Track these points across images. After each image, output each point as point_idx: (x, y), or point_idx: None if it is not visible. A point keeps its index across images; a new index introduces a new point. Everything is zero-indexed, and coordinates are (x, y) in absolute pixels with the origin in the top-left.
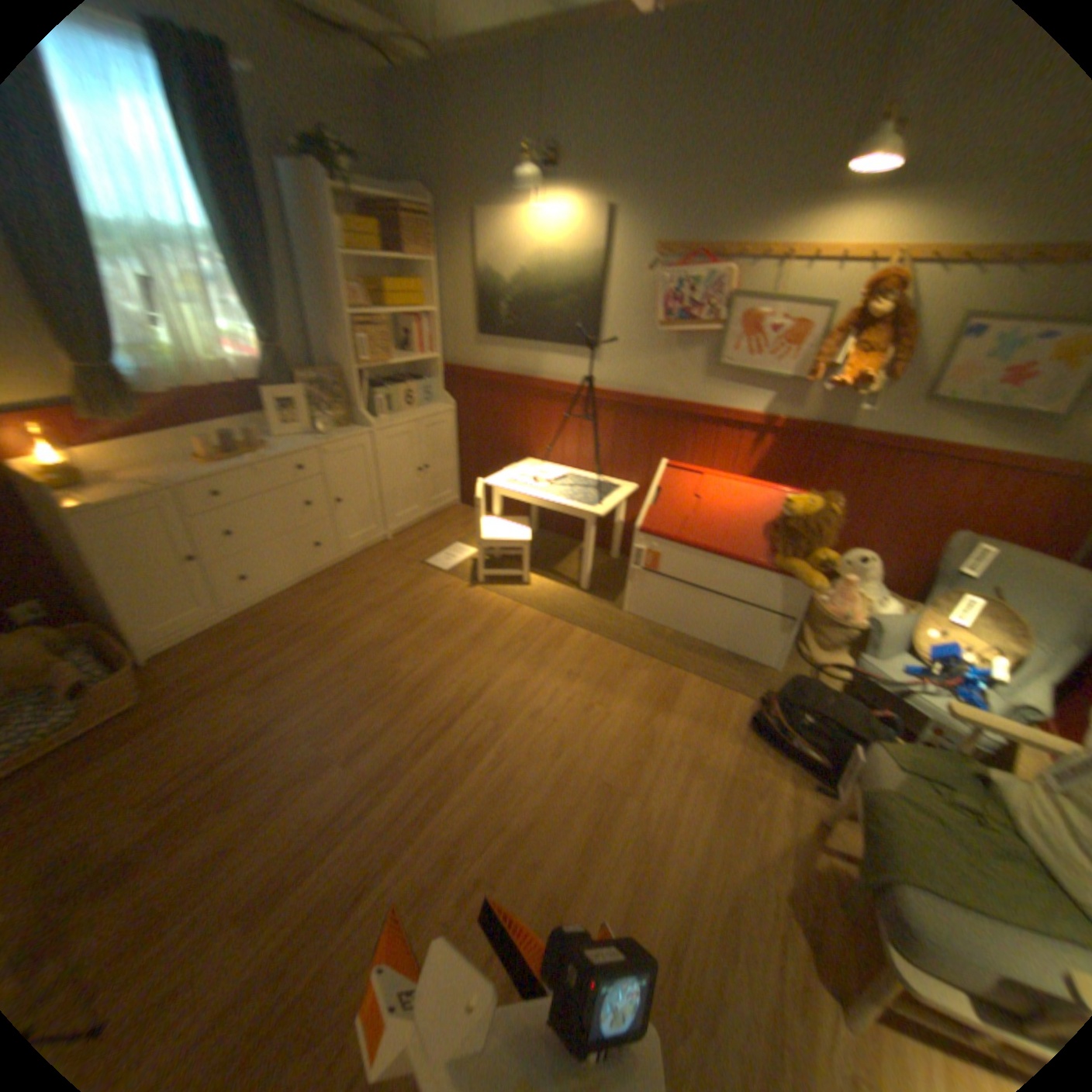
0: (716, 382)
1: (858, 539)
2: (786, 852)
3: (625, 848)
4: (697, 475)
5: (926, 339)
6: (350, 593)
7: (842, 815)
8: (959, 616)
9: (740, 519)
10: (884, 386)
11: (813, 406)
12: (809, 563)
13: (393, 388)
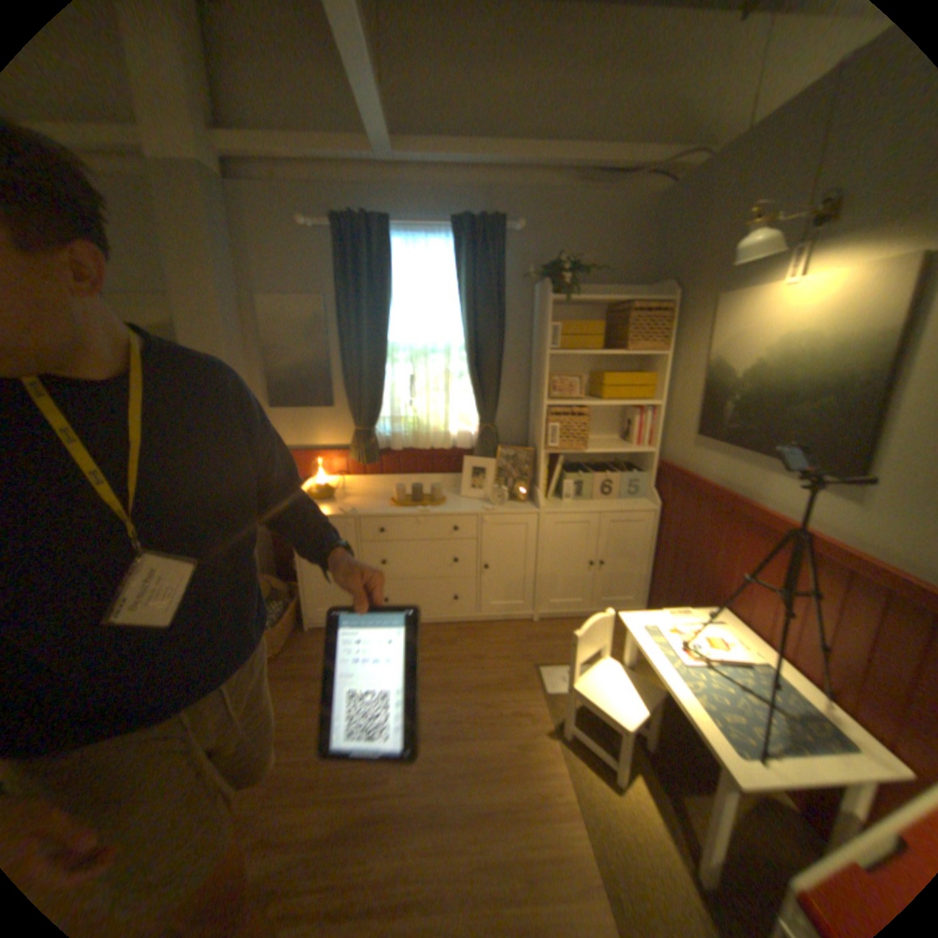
0: None
1: None
2: None
3: None
4: None
5: None
6: (451, 657)
7: None
8: None
9: None
10: None
11: None
12: None
13: (589, 473)
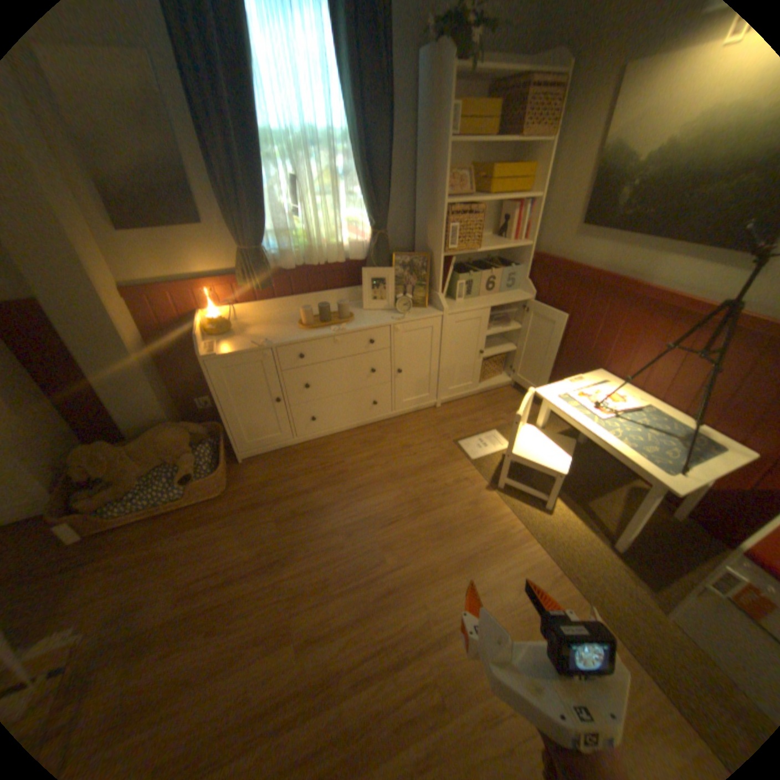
0: None
1: None
2: None
3: None
4: None
5: None
6: (385, 452)
7: None
8: None
9: None
10: None
11: None
12: None
13: (476, 272)
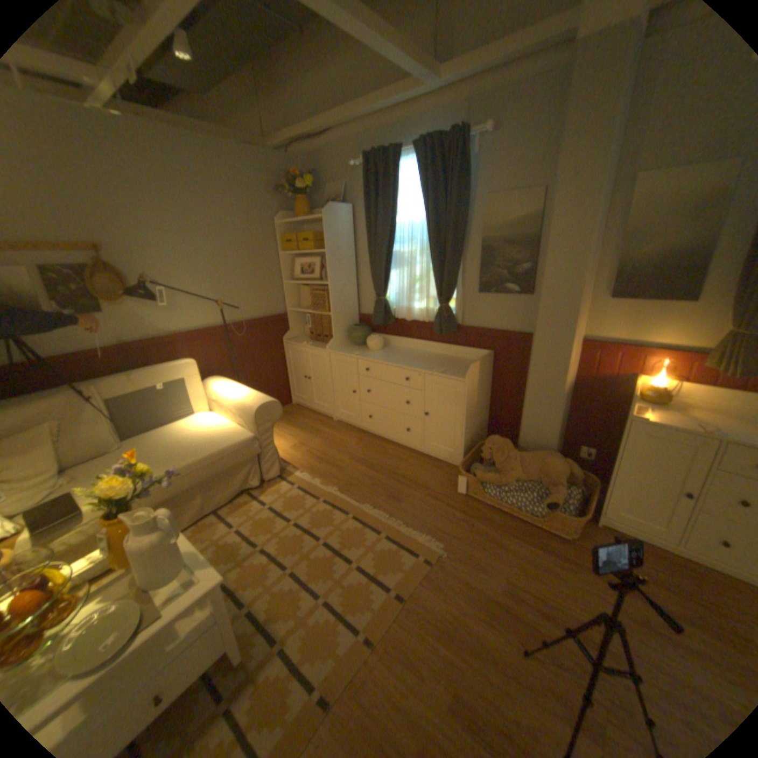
0: None
1: None
2: None
3: None
4: None
5: None
6: None
7: None
8: None
9: None
10: None
11: None
12: None
13: None
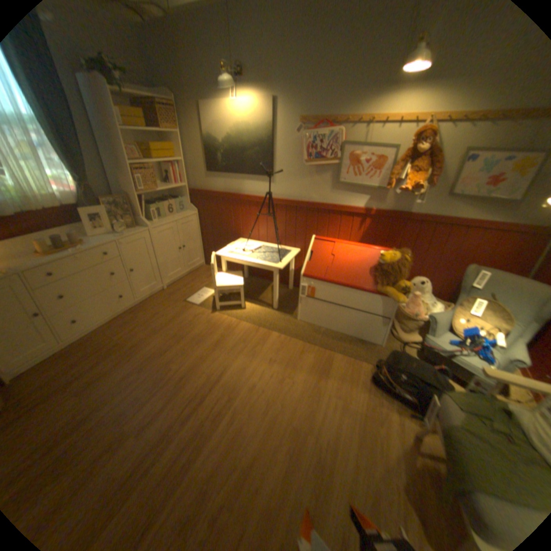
0: (337, 191)
1: (417, 271)
2: (399, 457)
3: (308, 468)
4: (331, 242)
5: (446, 162)
6: (141, 322)
7: (427, 432)
8: (474, 310)
9: (356, 265)
10: (427, 189)
11: (389, 201)
12: (395, 288)
13: (159, 203)
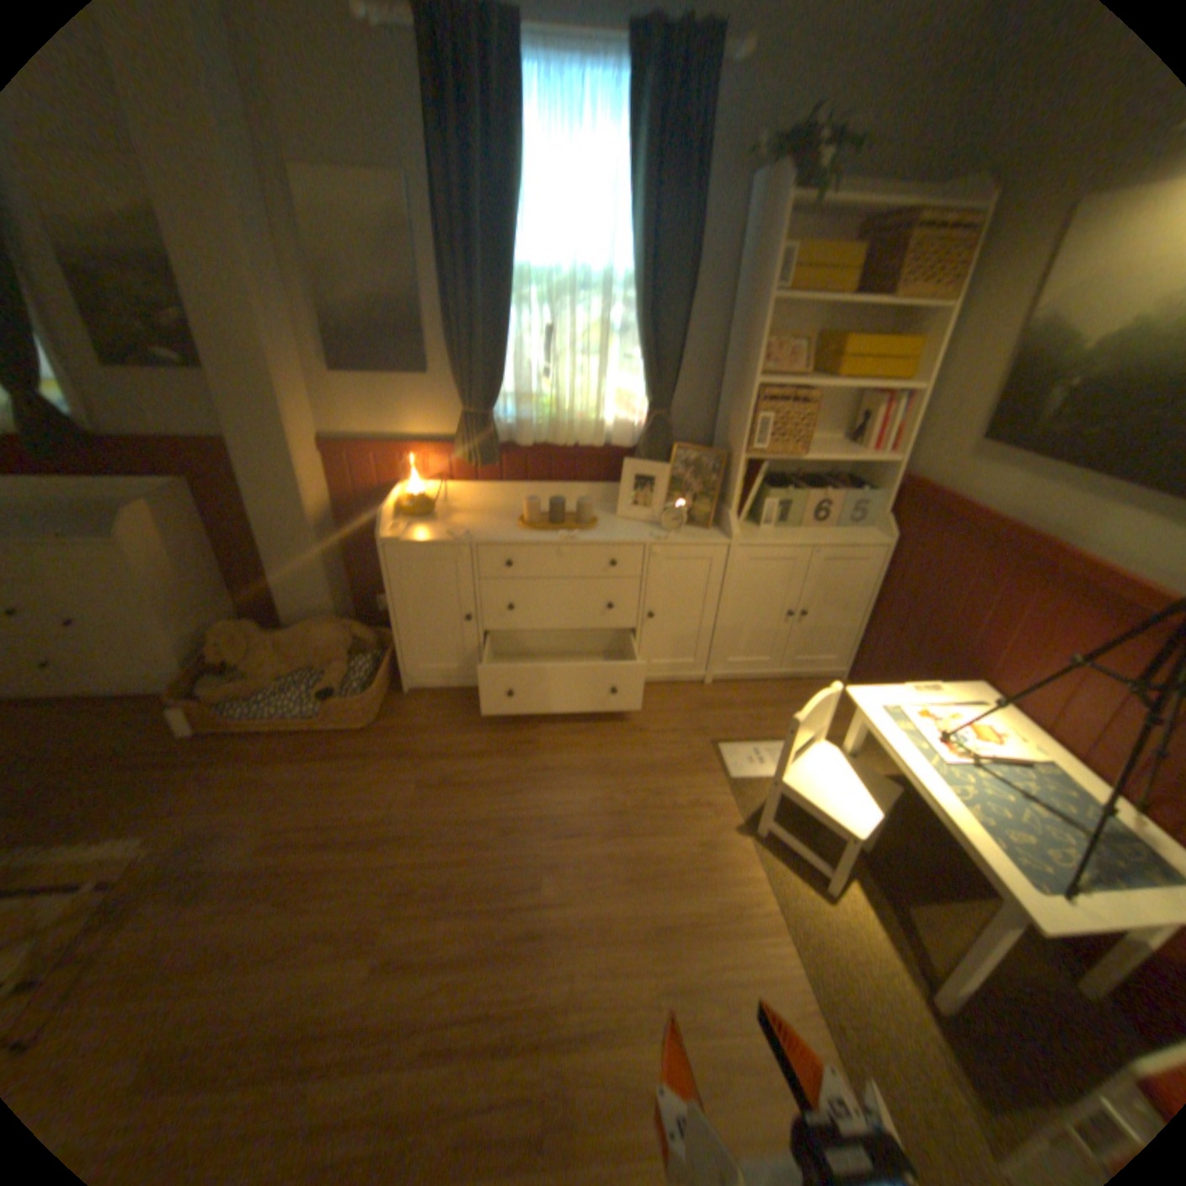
0: None
1: None
2: None
3: None
4: None
5: None
6: (602, 731)
7: None
8: None
9: None
10: None
11: None
12: None
13: (801, 490)
